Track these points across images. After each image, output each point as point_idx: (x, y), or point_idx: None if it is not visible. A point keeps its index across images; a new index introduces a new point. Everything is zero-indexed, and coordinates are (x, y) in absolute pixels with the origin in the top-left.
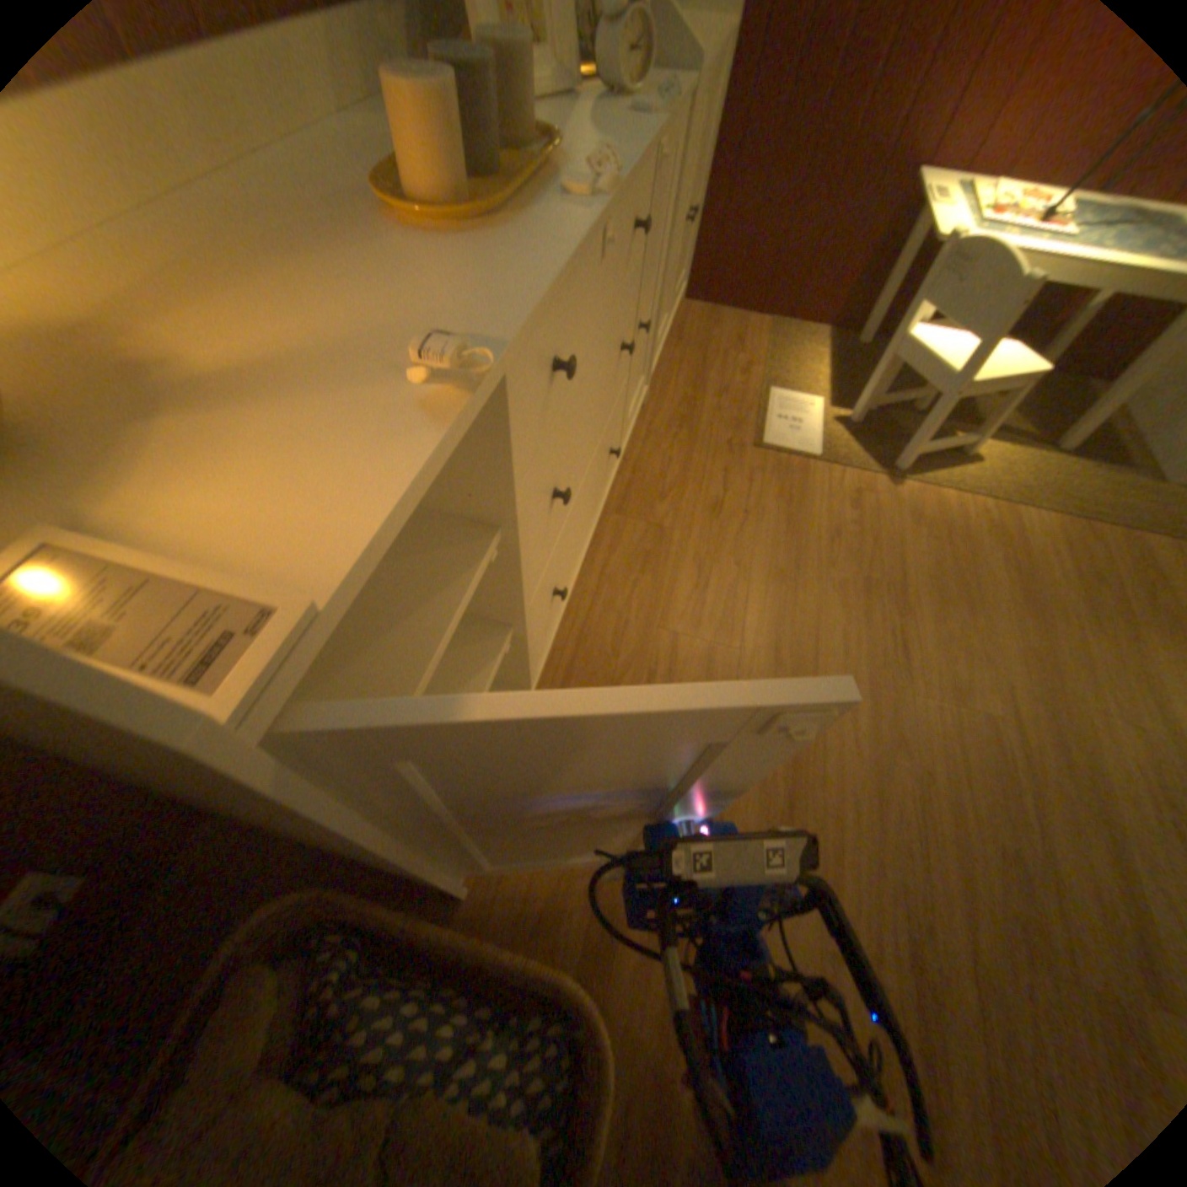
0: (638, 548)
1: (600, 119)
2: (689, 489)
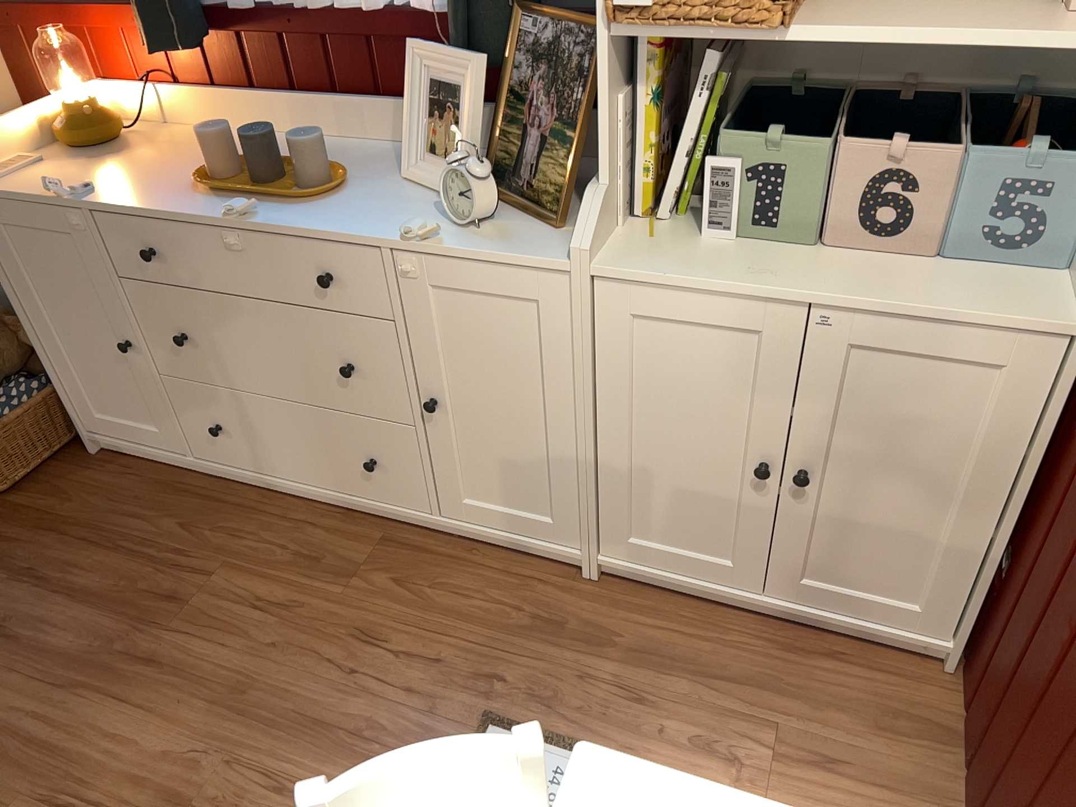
0: (334, 552)
1: (395, 220)
2: (413, 610)
